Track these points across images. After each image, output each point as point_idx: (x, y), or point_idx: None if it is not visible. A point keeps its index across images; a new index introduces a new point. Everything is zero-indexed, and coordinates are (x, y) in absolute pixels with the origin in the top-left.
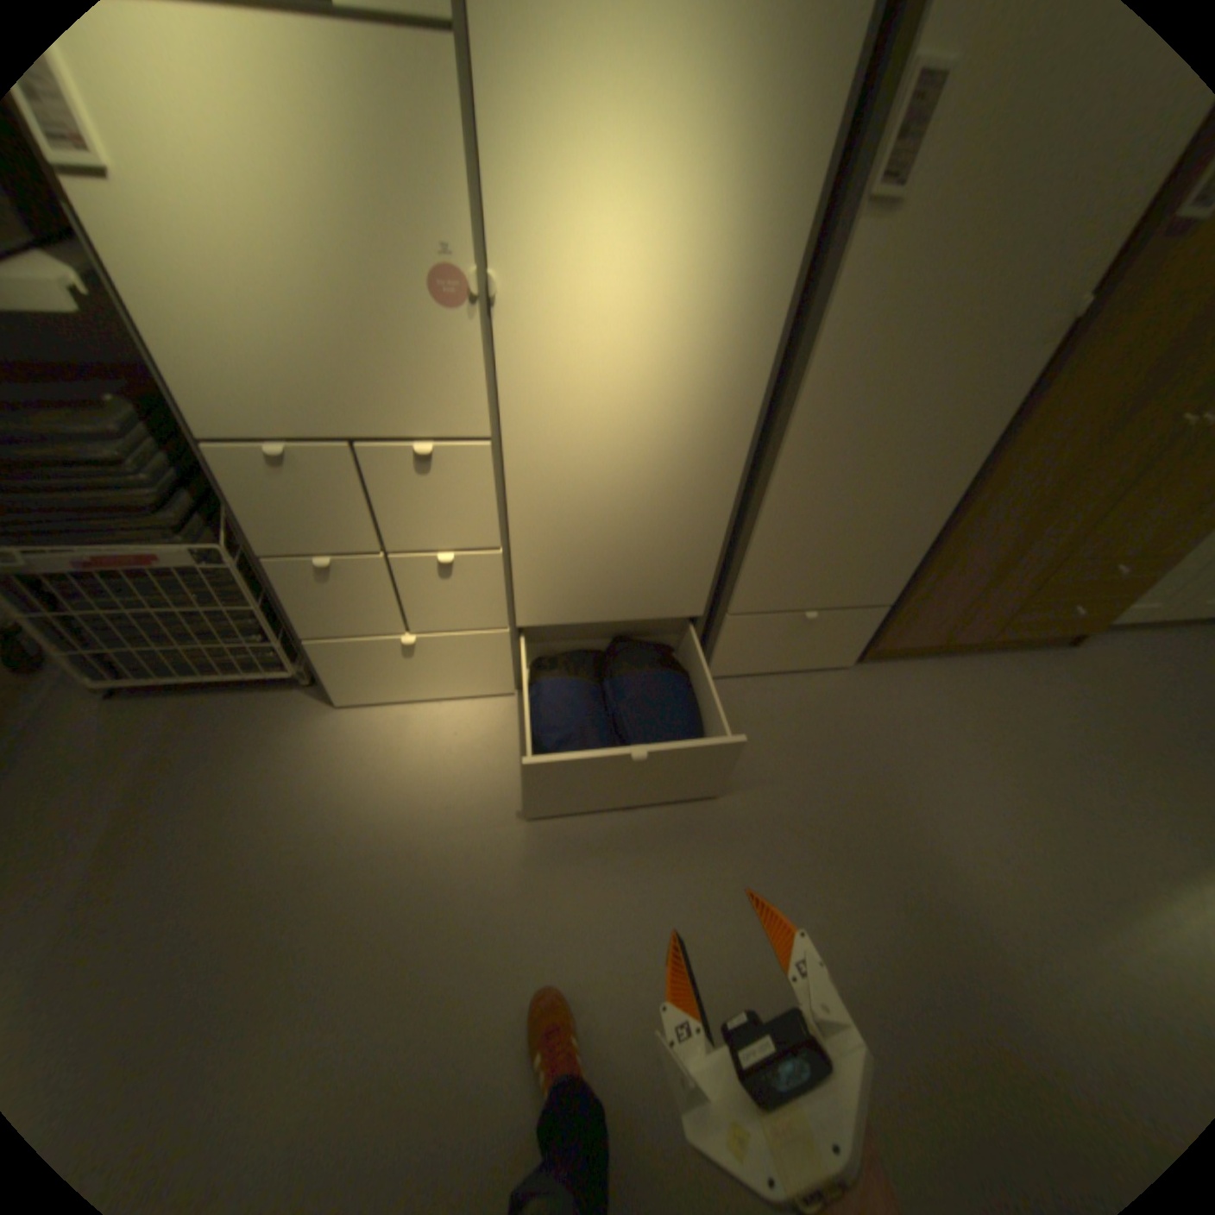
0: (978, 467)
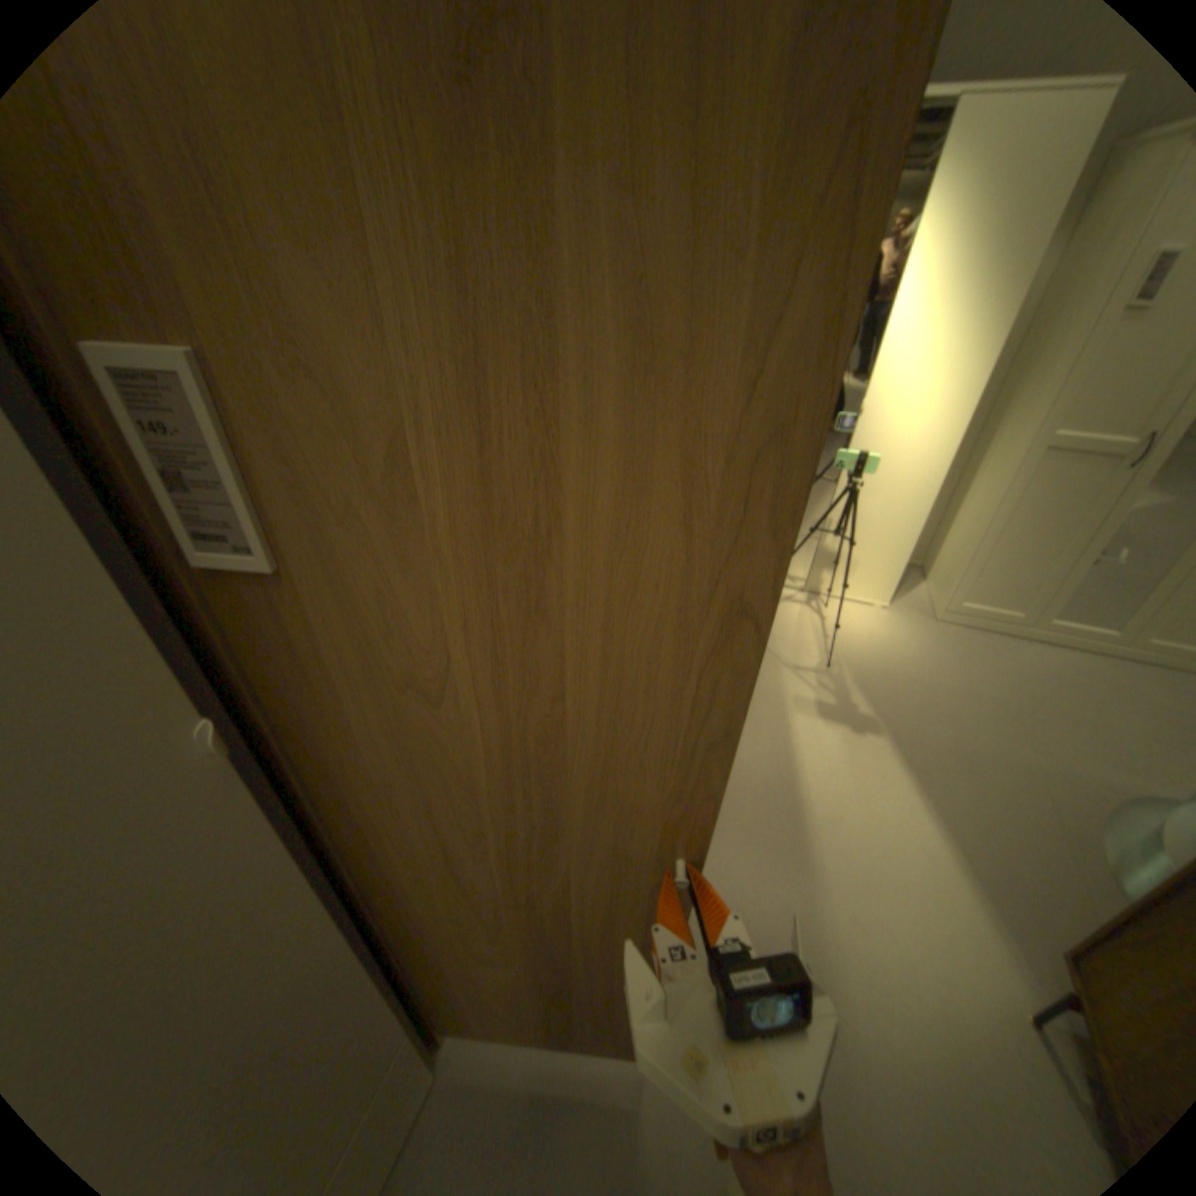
0: (324, 920)
